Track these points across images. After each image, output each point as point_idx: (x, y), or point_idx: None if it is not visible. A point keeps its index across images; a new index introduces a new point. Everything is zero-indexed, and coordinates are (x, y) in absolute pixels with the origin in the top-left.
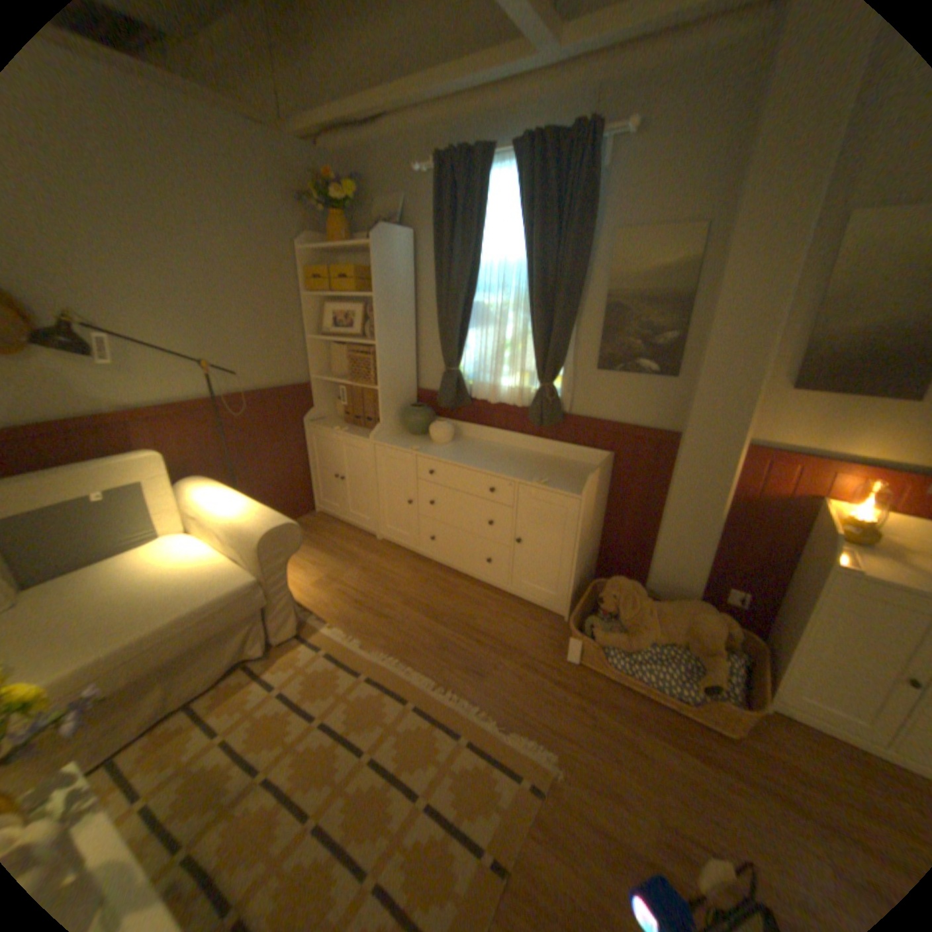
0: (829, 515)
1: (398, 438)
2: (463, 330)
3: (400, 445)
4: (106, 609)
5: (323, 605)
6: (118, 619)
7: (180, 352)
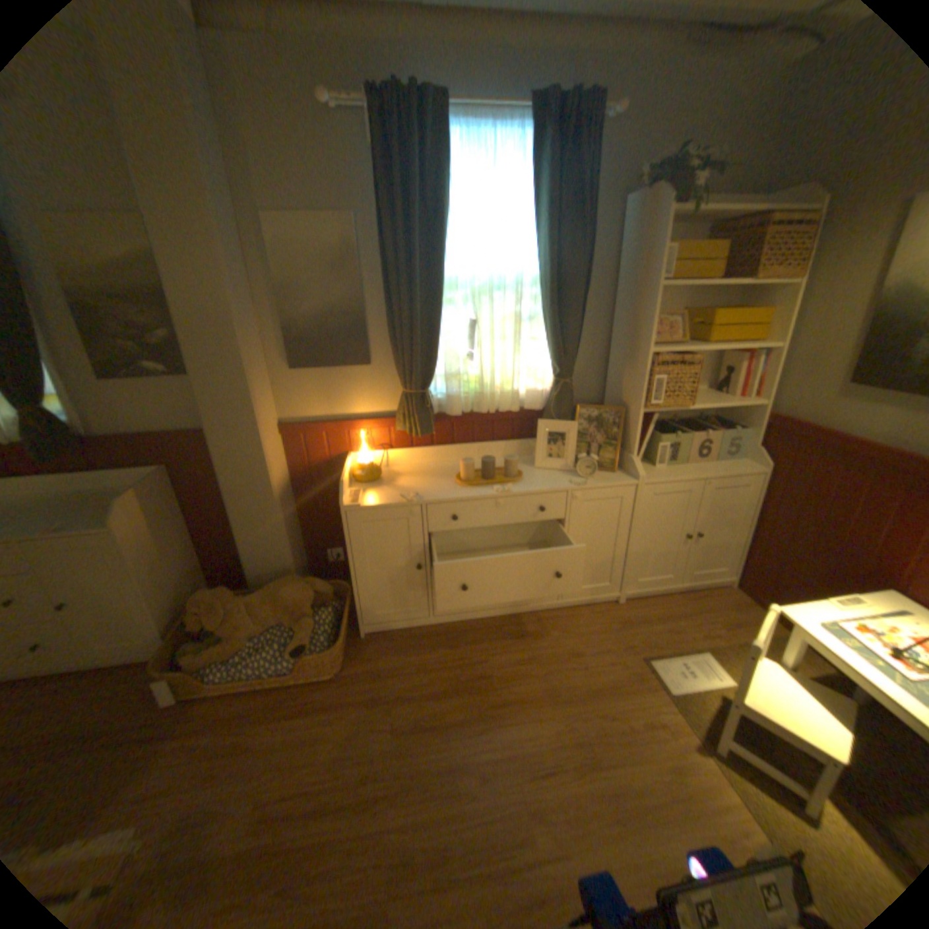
0: (347, 466)
1: None
2: None
3: None
4: None
5: None
6: None
7: None
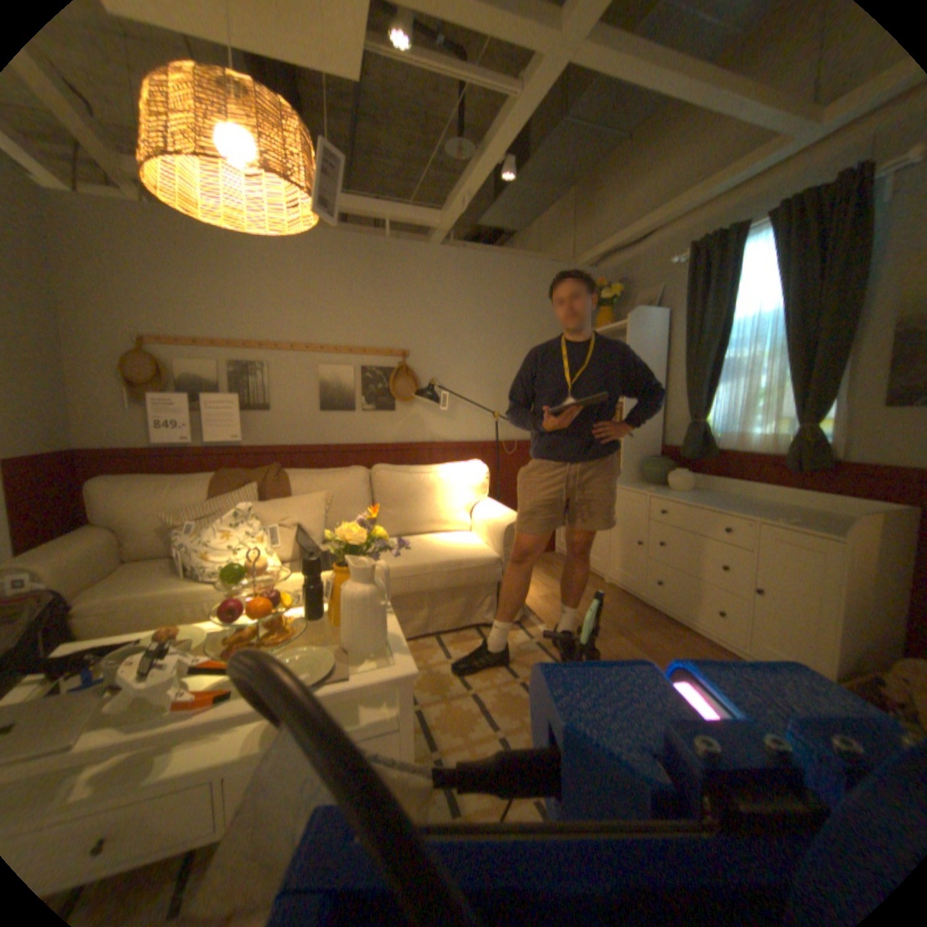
0: None
1: (636, 484)
2: (712, 384)
3: (636, 488)
4: (412, 547)
5: (544, 612)
6: (416, 552)
7: (482, 408)
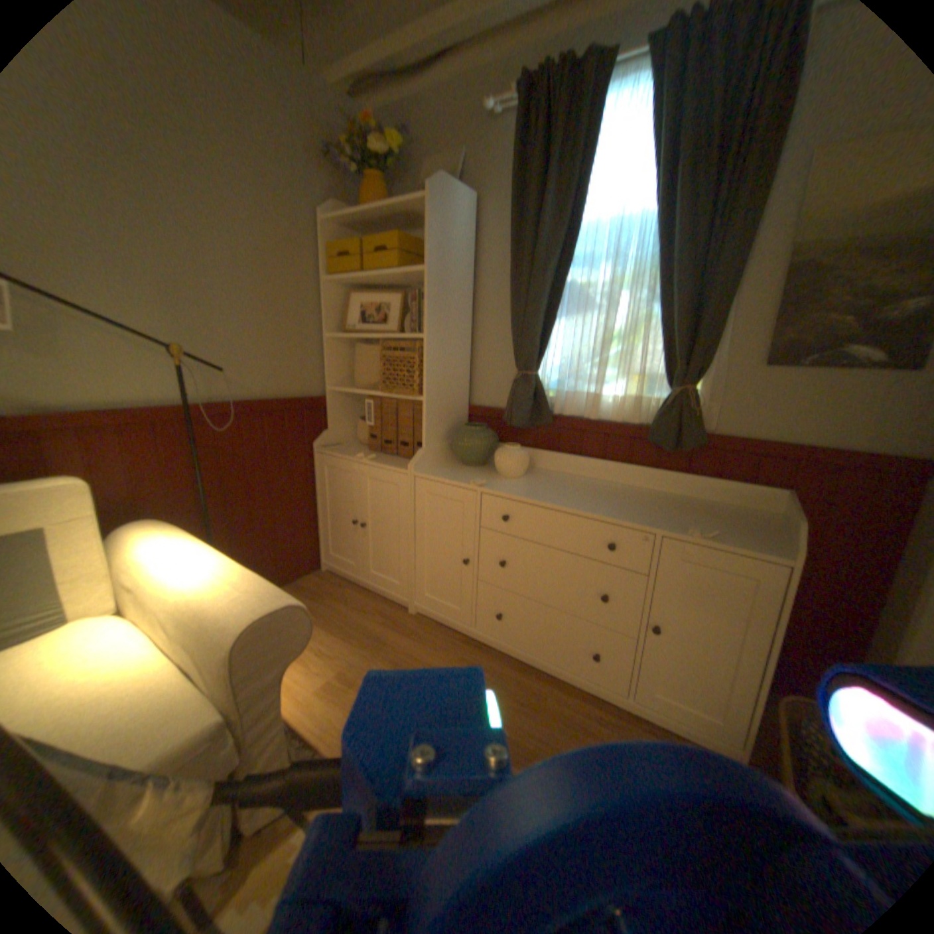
0: None
1: (447, 468)
2: (545, 318)
3: (453, 476)
4: None
5: (334, 734)
6: None
7: (140, 331)
